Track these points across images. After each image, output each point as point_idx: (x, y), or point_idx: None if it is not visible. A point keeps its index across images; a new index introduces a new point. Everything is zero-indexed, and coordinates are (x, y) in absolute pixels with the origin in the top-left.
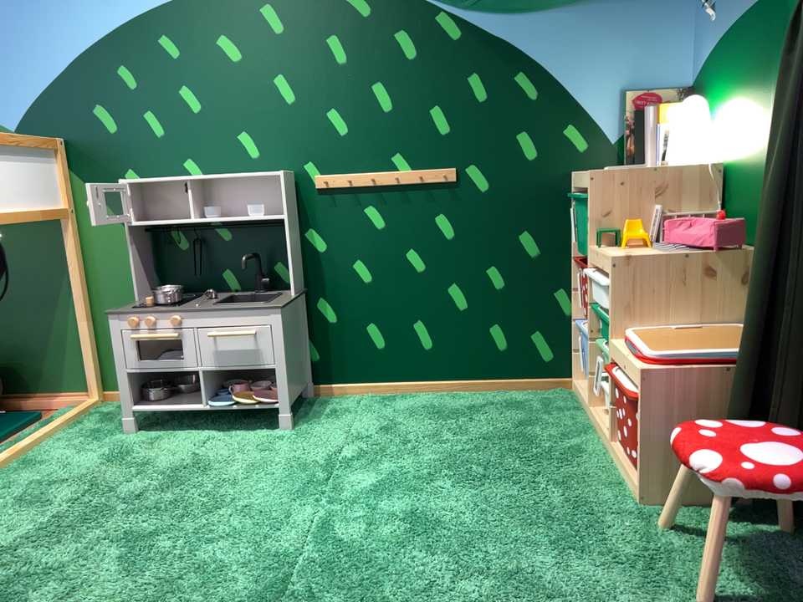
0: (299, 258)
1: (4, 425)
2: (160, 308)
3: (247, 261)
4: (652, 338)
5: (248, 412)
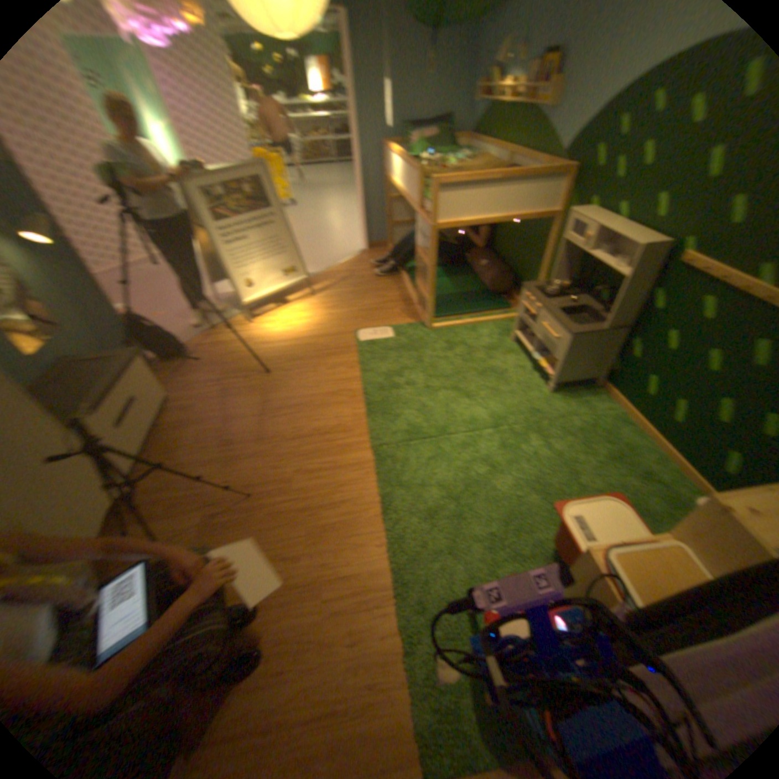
0: (643, 307)
1: (495, 306)
2: (543, 296)
3: (617, 289)
4: (663, 564)
5: (544, 371)
